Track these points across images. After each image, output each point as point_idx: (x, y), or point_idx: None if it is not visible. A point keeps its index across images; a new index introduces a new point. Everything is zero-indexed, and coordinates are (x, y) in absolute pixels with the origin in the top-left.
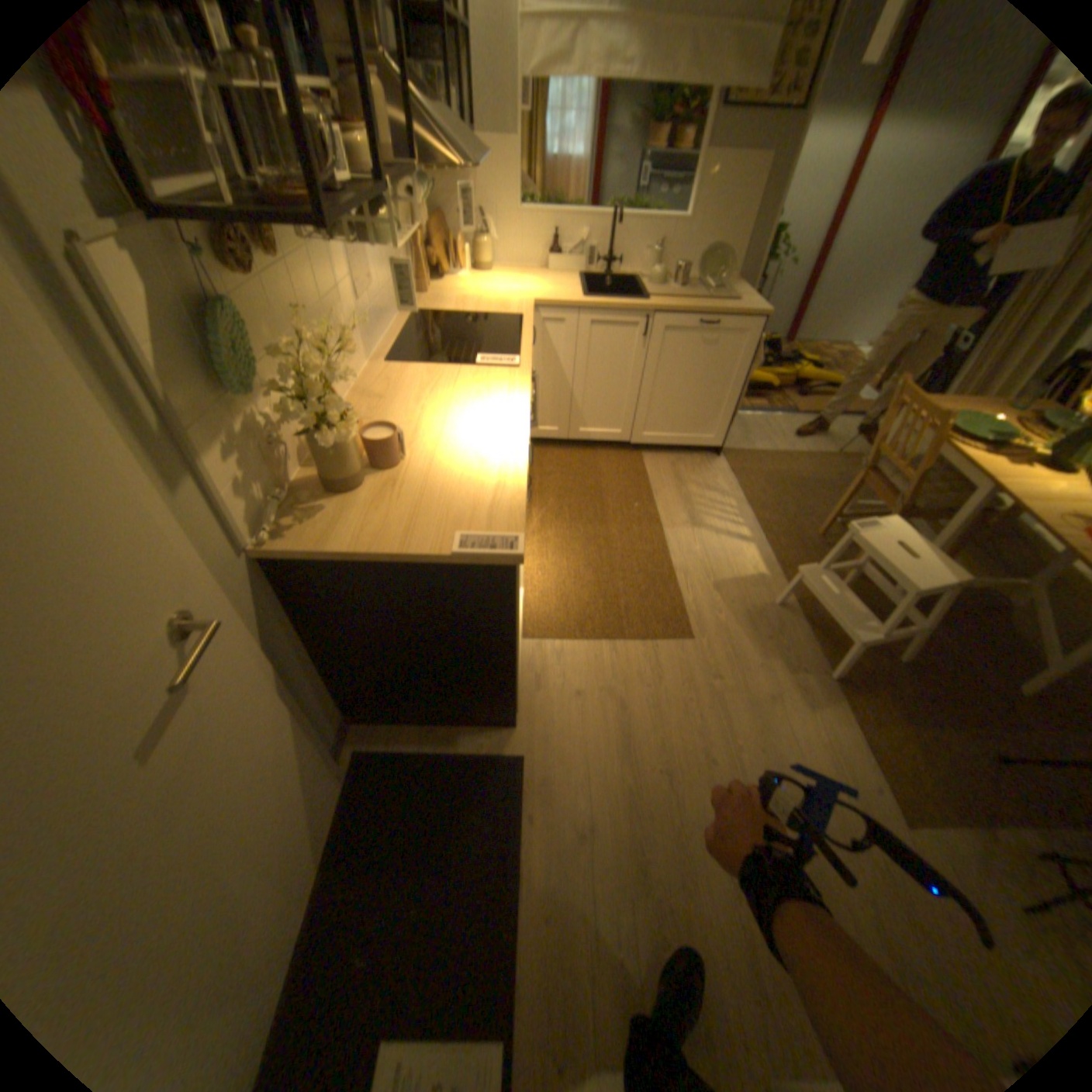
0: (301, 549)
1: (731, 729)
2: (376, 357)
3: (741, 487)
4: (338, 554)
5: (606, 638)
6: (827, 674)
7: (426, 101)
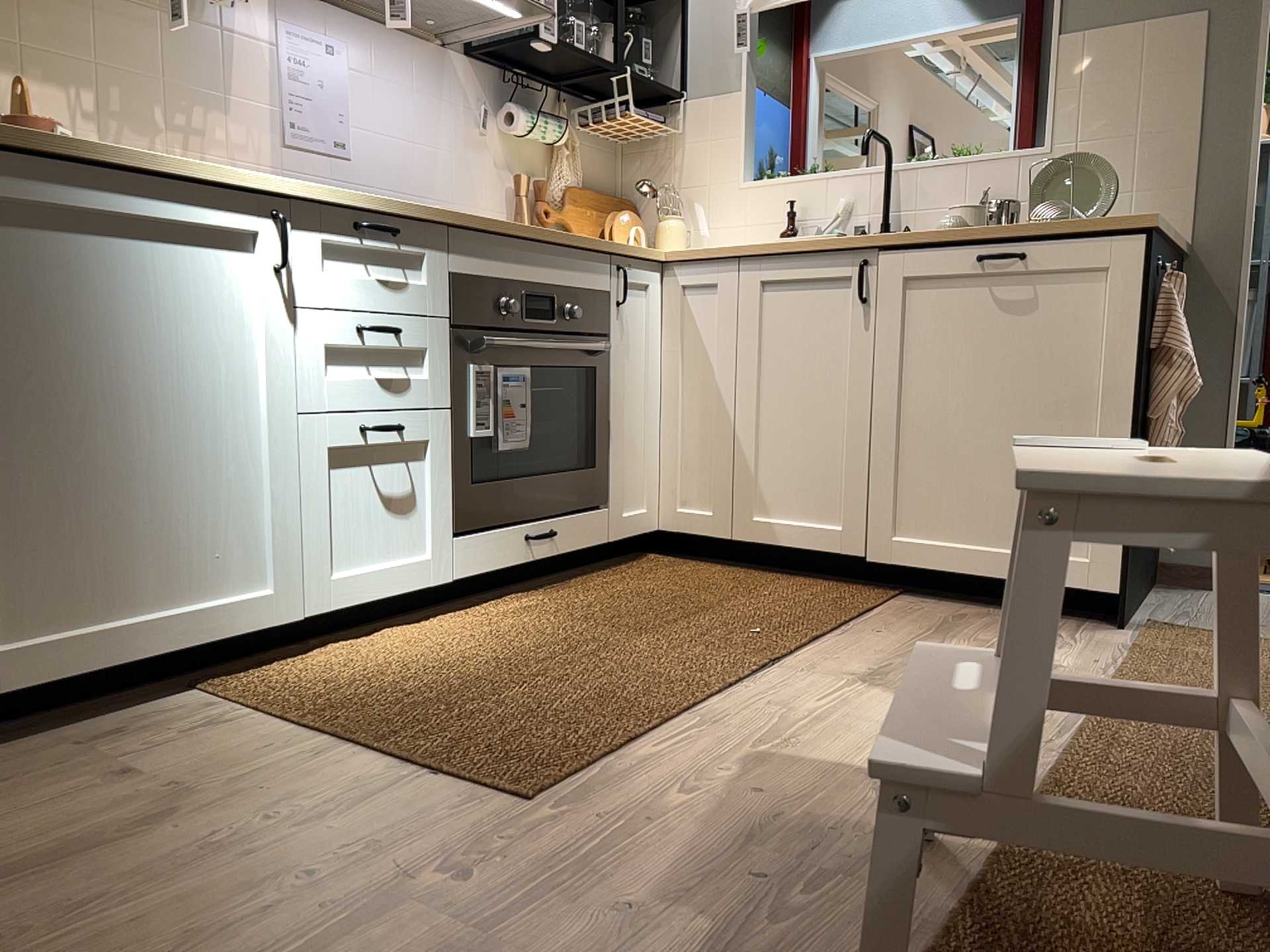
0: None
1: None
2: None
3: (1117, 668)
4: None
5: (335, 731)
6: None
7: None
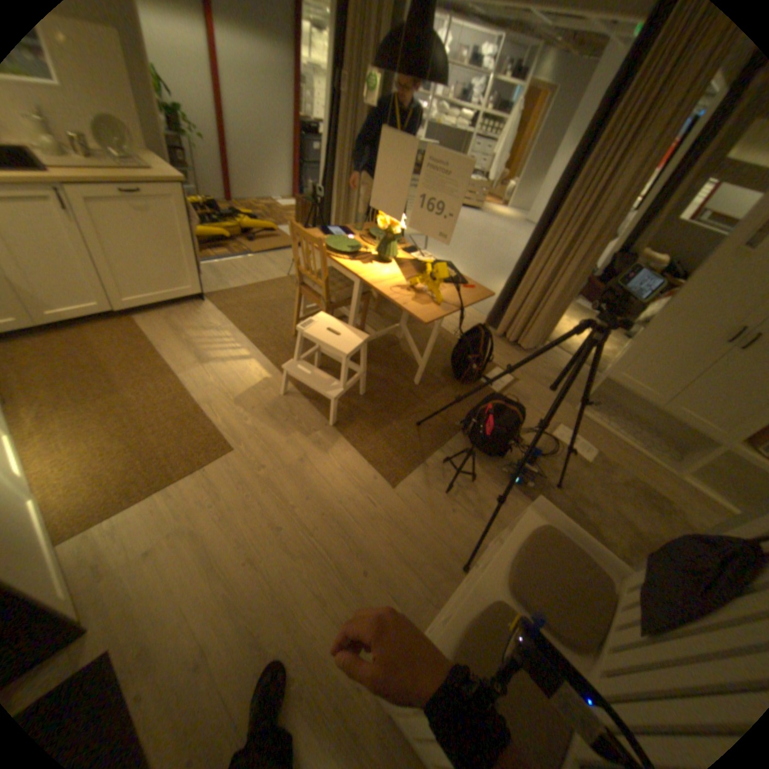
0: None
1: (282, 496)
2: None
3: (230, 319)
4: None
5: (156, 489)
6: (326, 424)
7: None
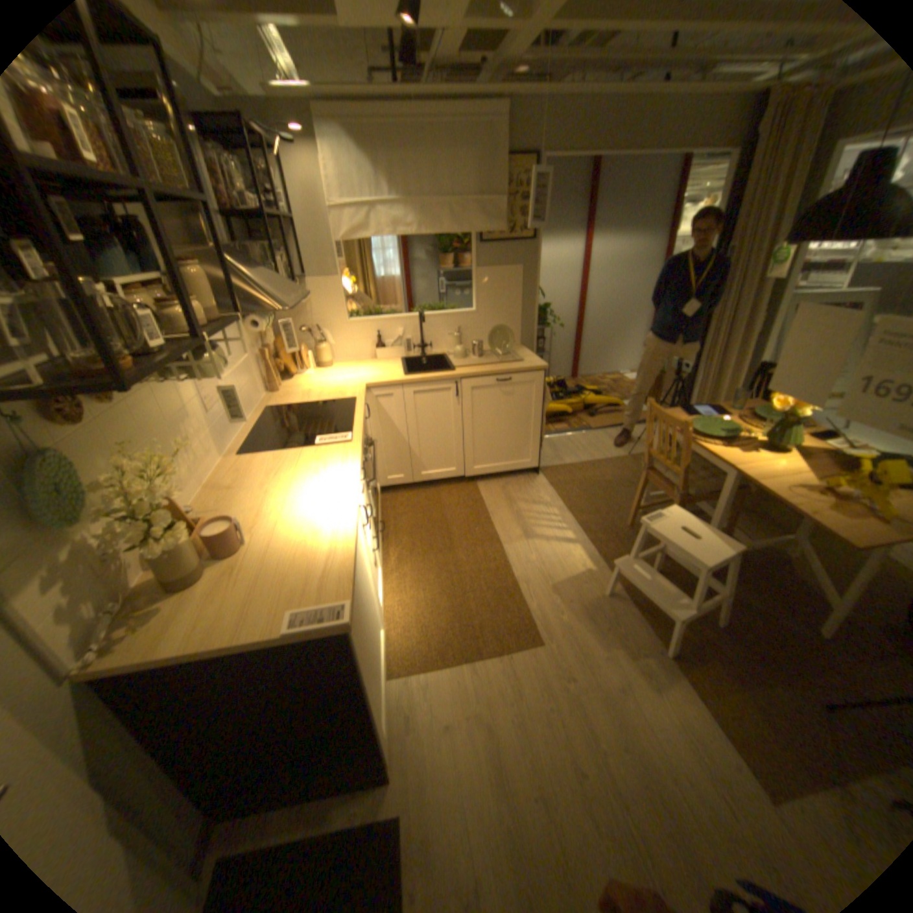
0: (131, 657)
1: (592, 731)
2: (230, 450)
3: (559, 496)
4: (168, 656)
5: (466, 660)
6: (662, 653)
7: (248, 270)
